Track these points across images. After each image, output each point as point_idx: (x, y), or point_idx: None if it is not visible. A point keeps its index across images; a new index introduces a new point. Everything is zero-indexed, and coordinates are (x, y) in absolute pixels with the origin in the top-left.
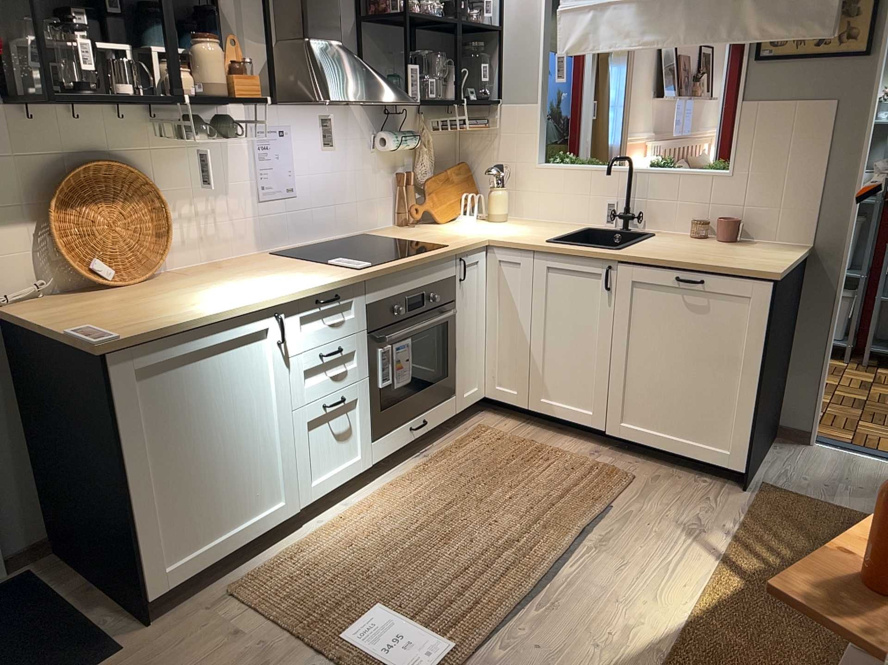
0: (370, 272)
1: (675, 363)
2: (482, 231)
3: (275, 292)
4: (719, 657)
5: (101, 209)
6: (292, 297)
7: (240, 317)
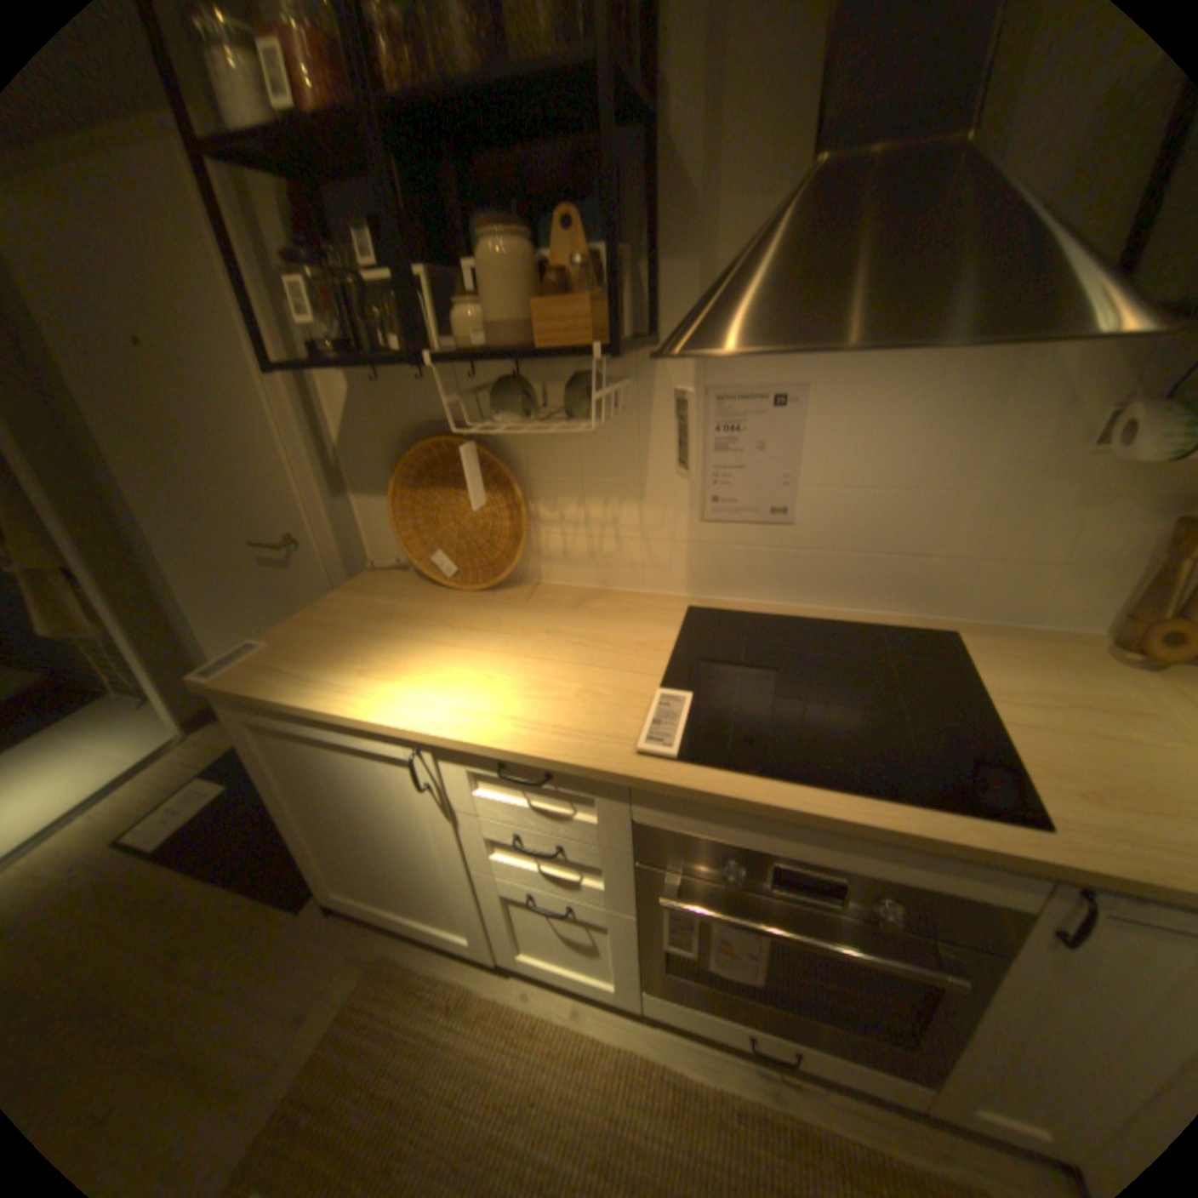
0: (638, 776)
1: None
2: None
3: (437, 713)
4: None
5: (447, 491)
6: (438, 740)
7: (353, 725)
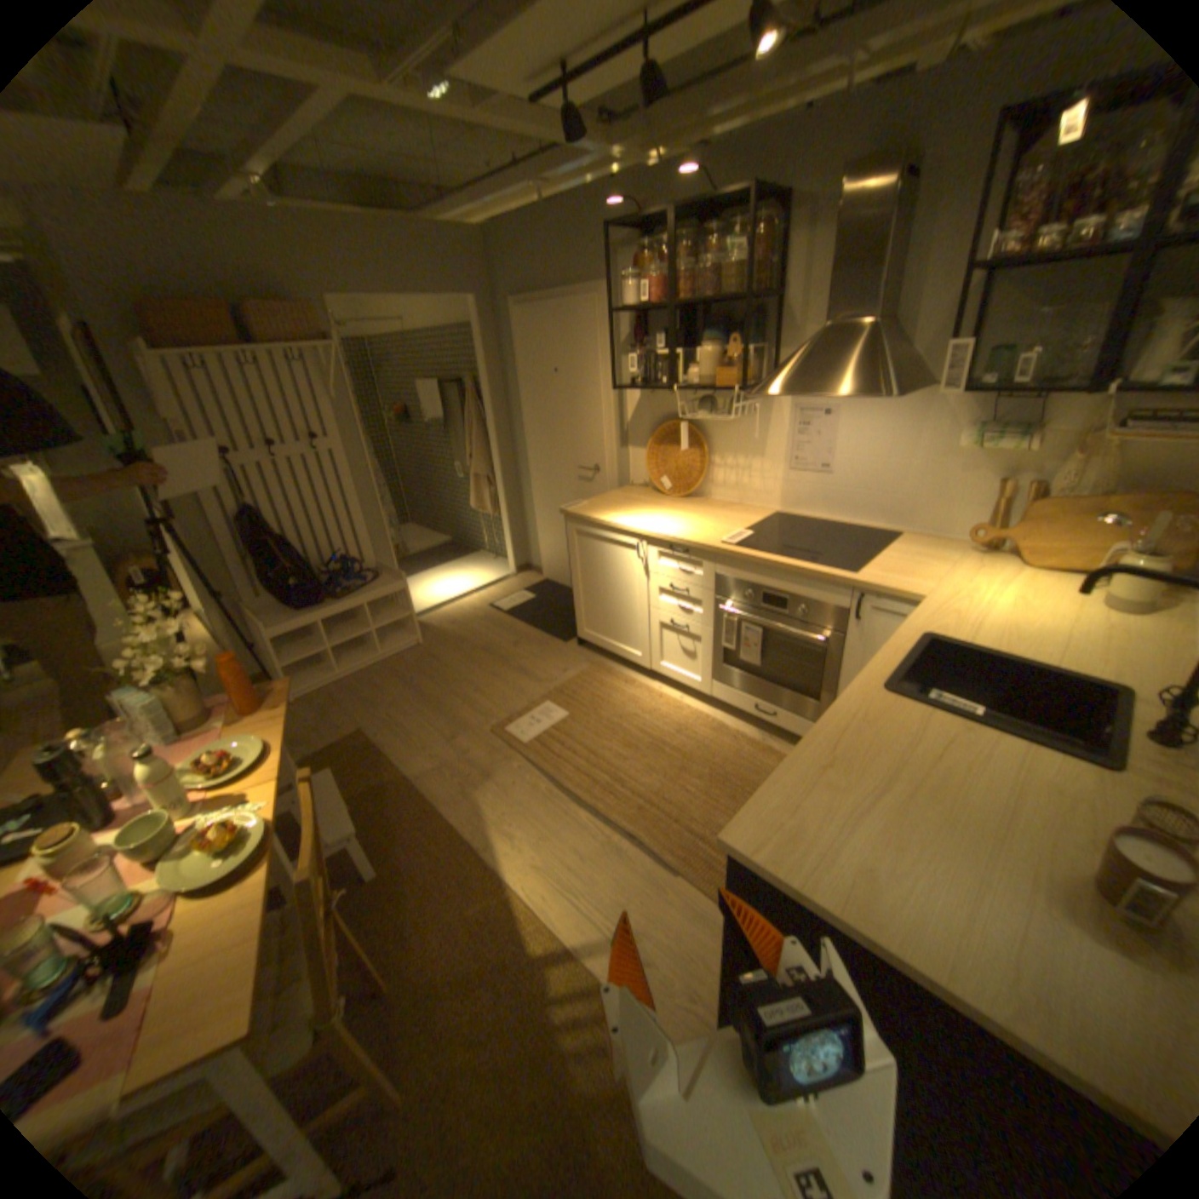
0: (715, 548)
1: None
2: (987, 593)
3: (649, 528)
4: (463, 889)
5: (672, 448)
6: (648, 535)
7: (618, 530)
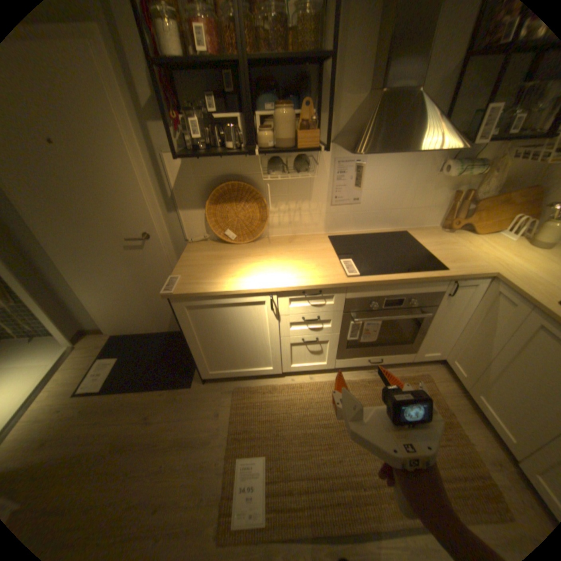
0: (352, 282)
1: None
2: (503, 258)
3: (277, 281)
4: None
5: (232, 204)
6: (282, 288)
7: (245, 293)
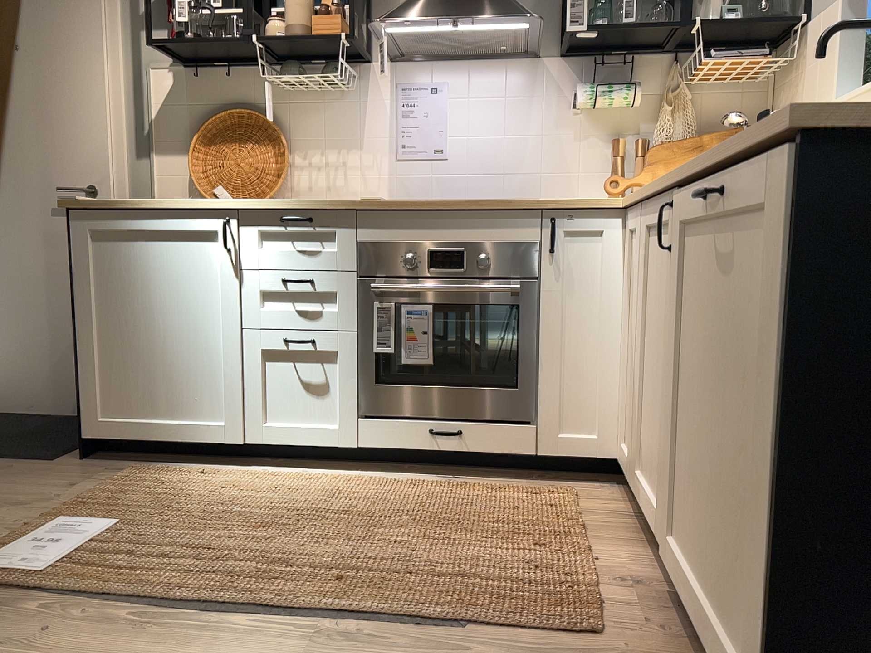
0: (360, 201)
1: (717, 410)
2: None
3: (242, 201)
4: None
5: (232, 147)
6: (245, 206)
7: (186, 211)
